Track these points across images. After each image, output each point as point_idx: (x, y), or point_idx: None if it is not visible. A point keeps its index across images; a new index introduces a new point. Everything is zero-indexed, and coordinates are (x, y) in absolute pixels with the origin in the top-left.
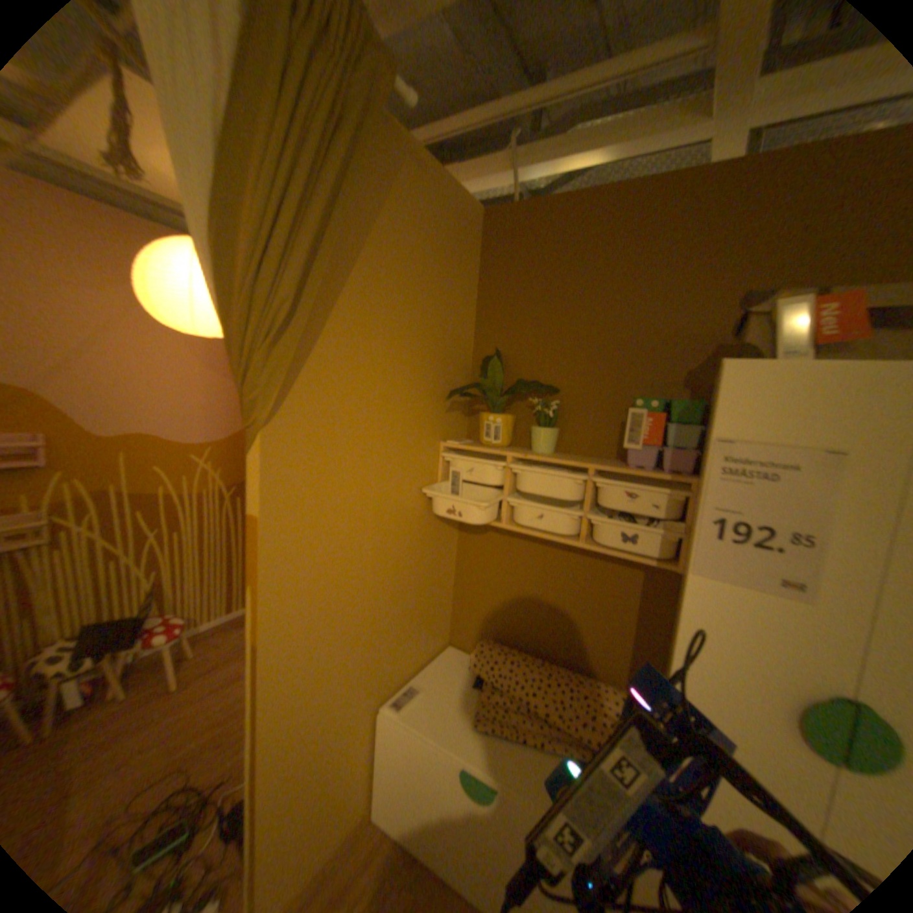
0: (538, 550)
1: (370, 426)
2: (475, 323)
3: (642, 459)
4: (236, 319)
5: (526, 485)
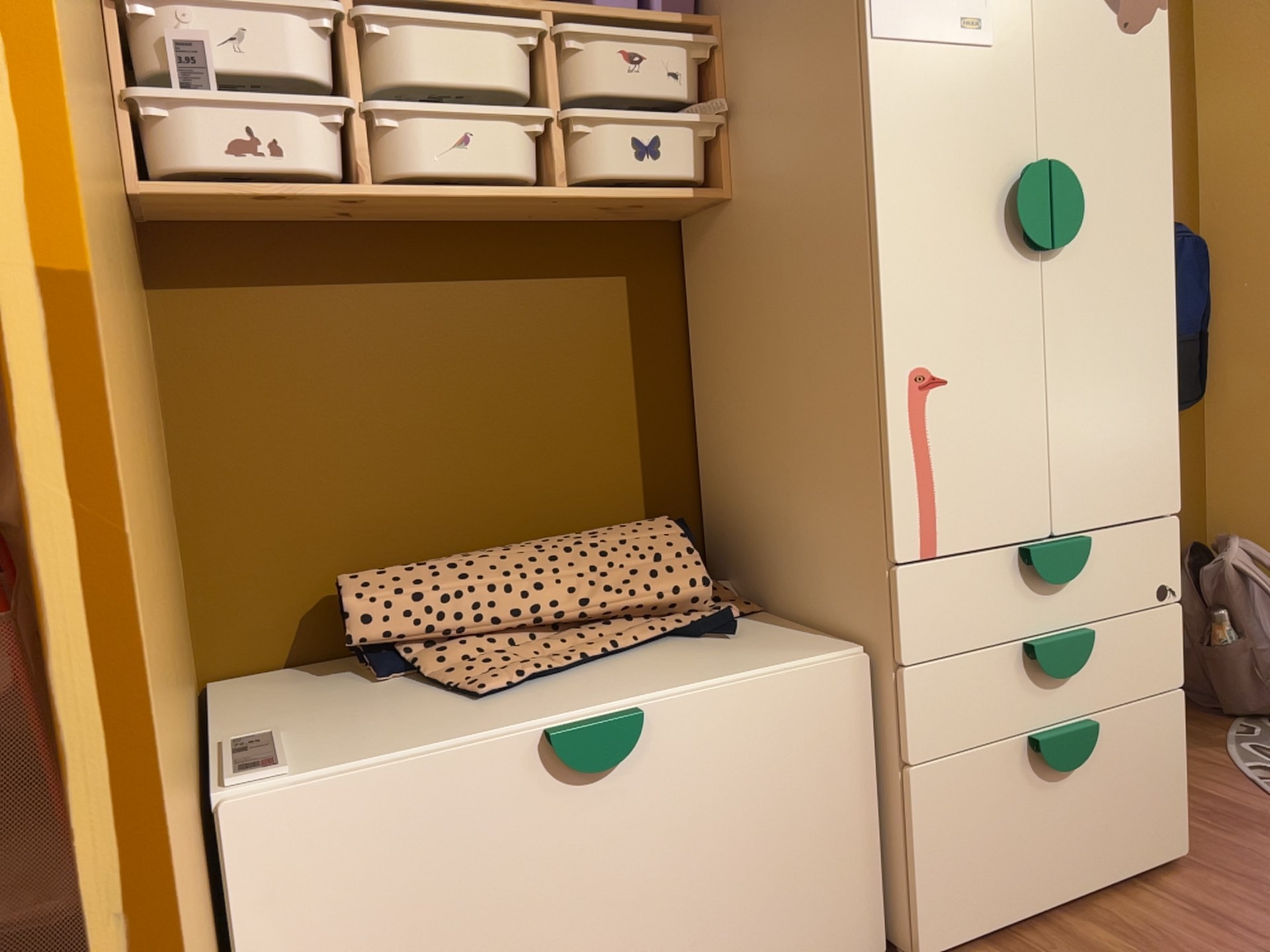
0: (407, 296)
1: None
2: None
3: (617, 0)
4: None
5: (403, 73)
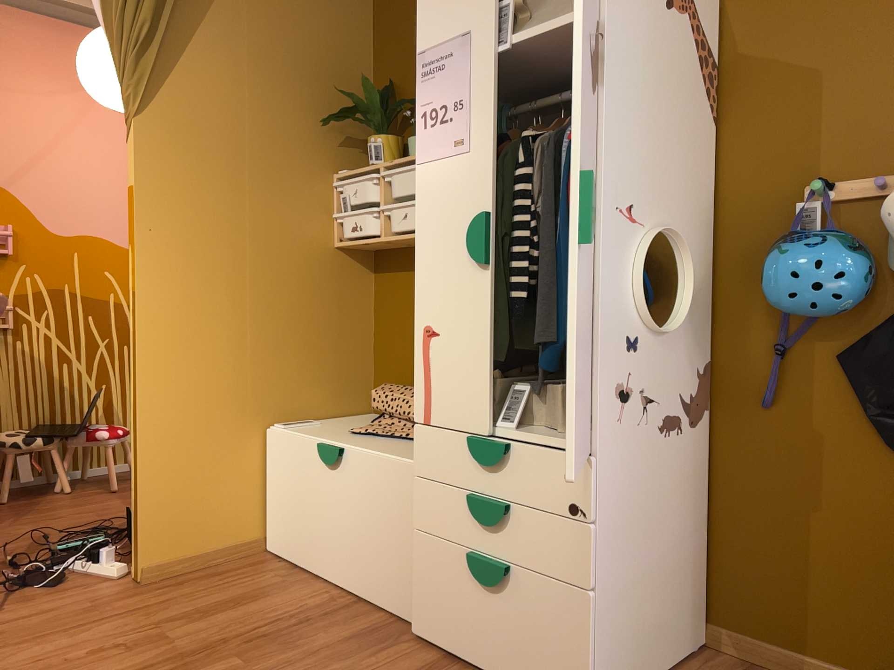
0: None
1: (237, 137)
2: (372, 62)
3: None
4: (117, 42)
5: (394, 192)
